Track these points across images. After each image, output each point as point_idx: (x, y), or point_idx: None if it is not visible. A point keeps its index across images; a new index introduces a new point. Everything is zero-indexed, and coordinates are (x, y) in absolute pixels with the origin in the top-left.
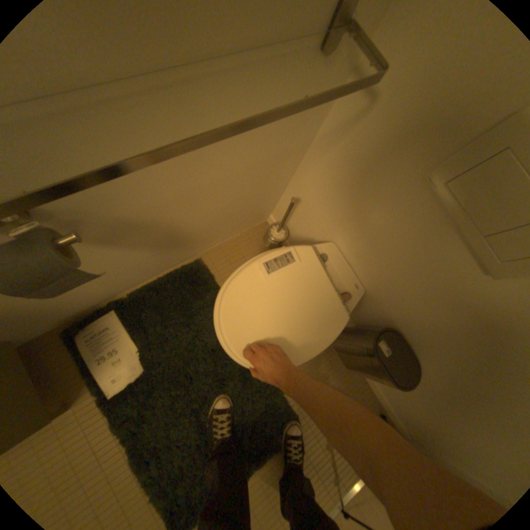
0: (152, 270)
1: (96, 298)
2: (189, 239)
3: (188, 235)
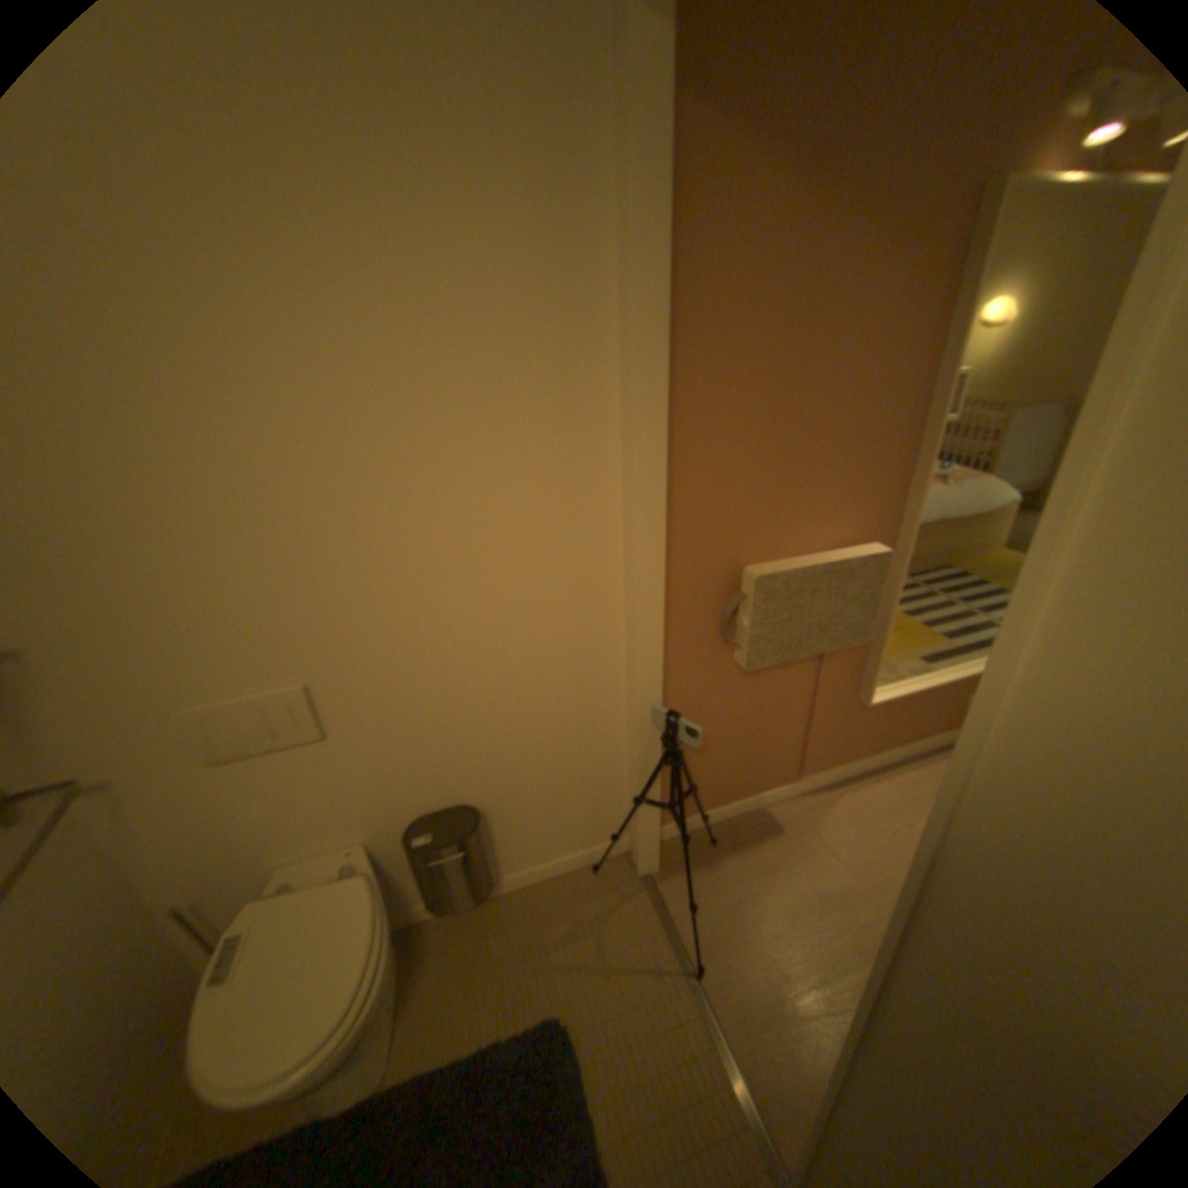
0: None
1: None
2: None
3: None
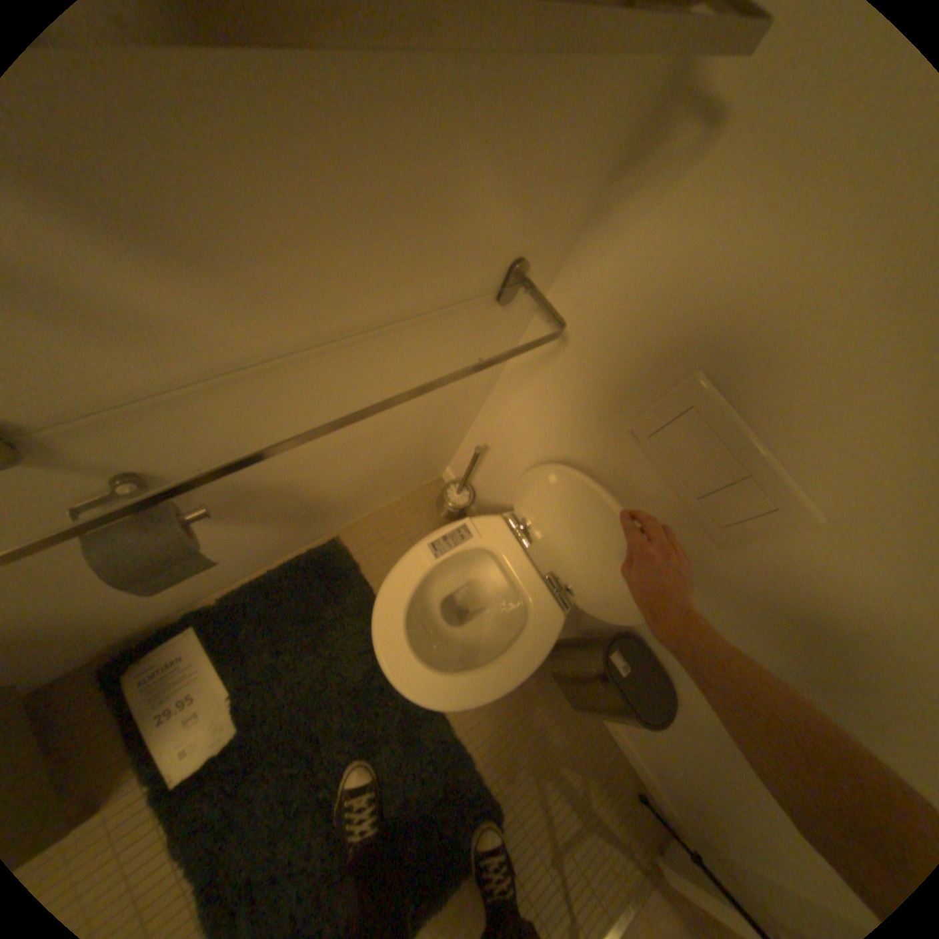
0: (261, 558)
1: (167, 607)
2: (325, 508)
3: (325, 501)
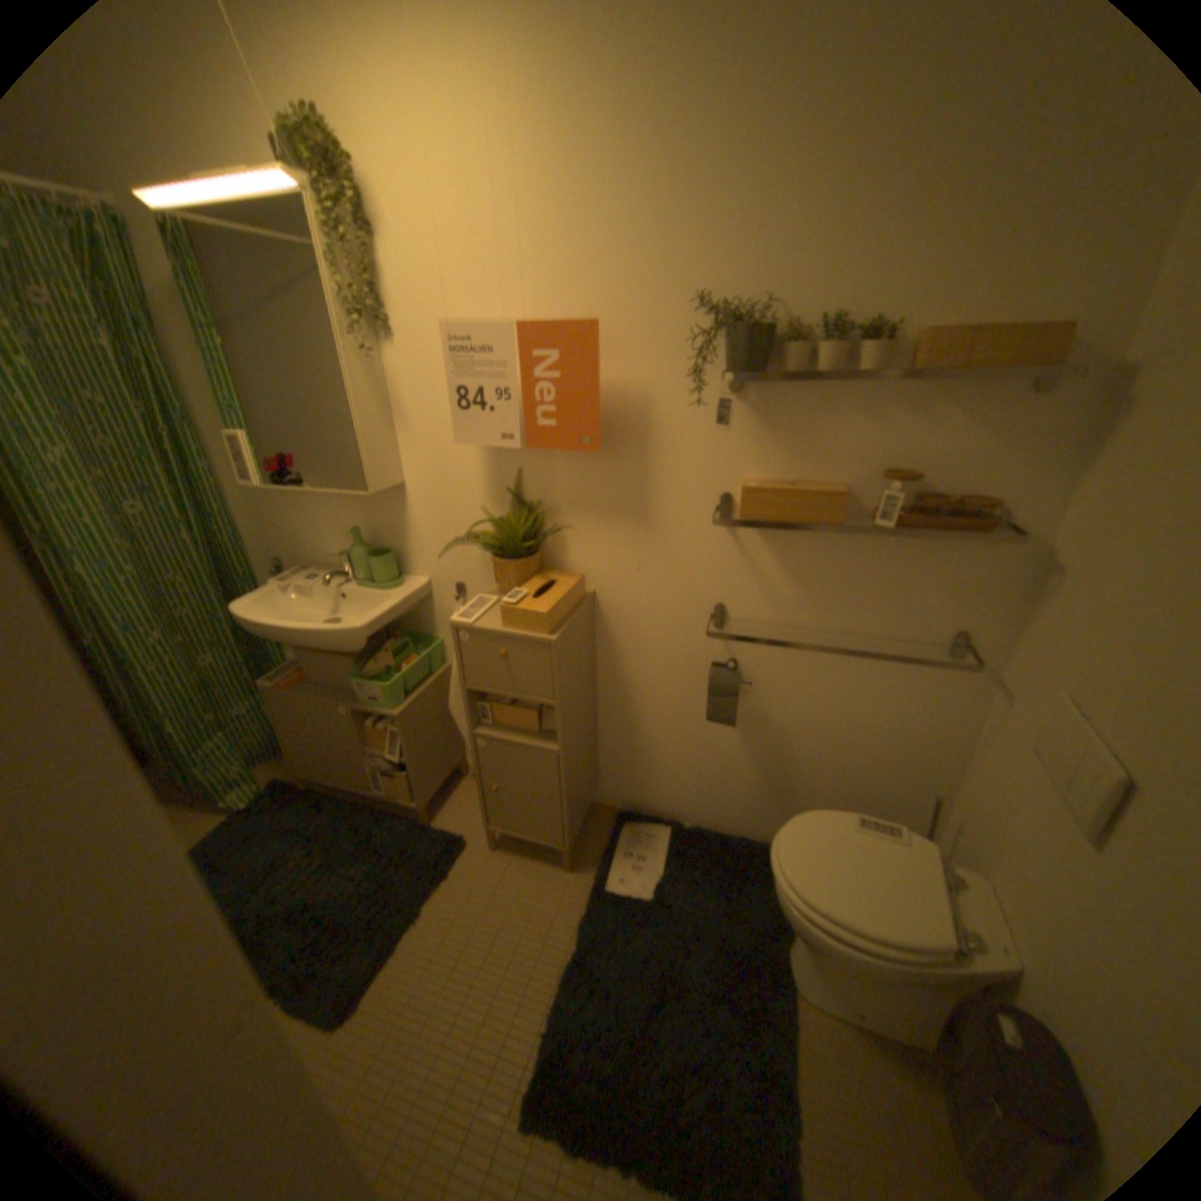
0: (735, 818)
1: (672, 803)
2: (797, 799)
3: (799, 788)
